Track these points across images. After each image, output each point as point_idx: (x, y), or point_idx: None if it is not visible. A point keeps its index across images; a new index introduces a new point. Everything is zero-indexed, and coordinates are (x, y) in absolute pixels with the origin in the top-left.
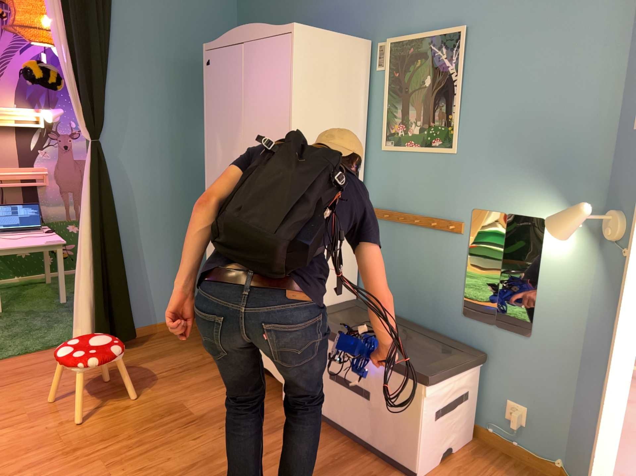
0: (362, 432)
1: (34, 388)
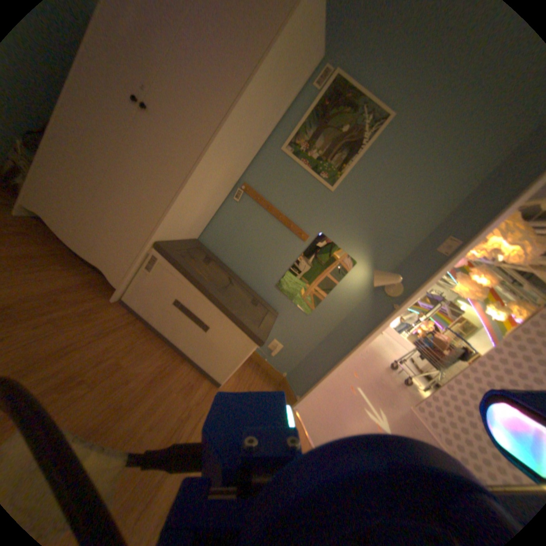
0: (186, 347)
1: None
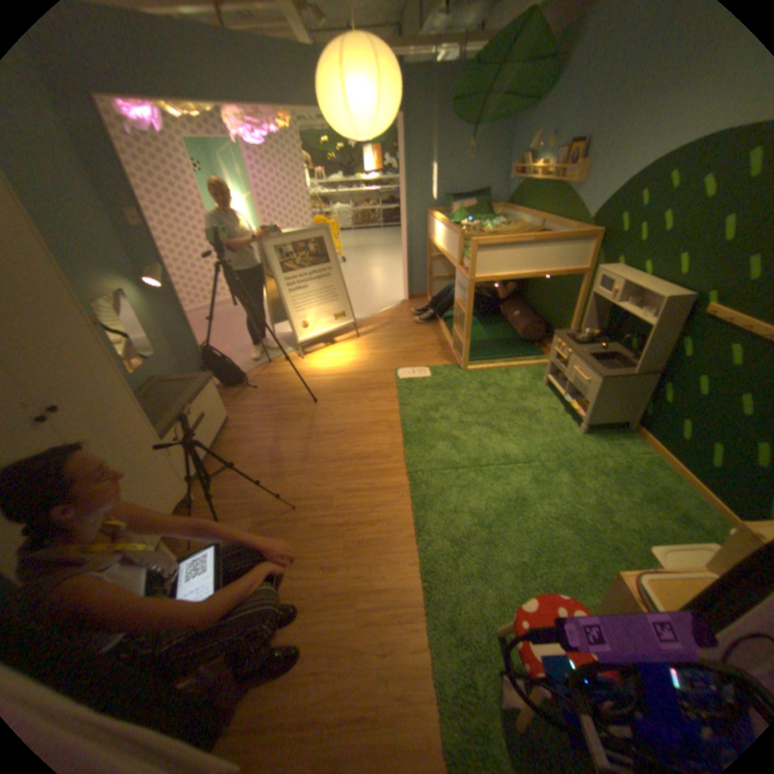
0: (212, 439)
1: (328, 677)
